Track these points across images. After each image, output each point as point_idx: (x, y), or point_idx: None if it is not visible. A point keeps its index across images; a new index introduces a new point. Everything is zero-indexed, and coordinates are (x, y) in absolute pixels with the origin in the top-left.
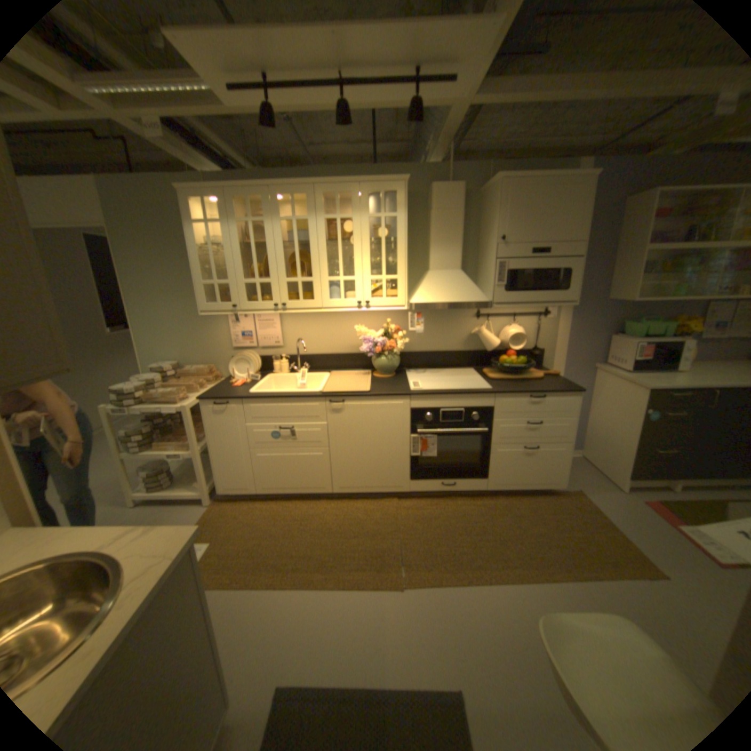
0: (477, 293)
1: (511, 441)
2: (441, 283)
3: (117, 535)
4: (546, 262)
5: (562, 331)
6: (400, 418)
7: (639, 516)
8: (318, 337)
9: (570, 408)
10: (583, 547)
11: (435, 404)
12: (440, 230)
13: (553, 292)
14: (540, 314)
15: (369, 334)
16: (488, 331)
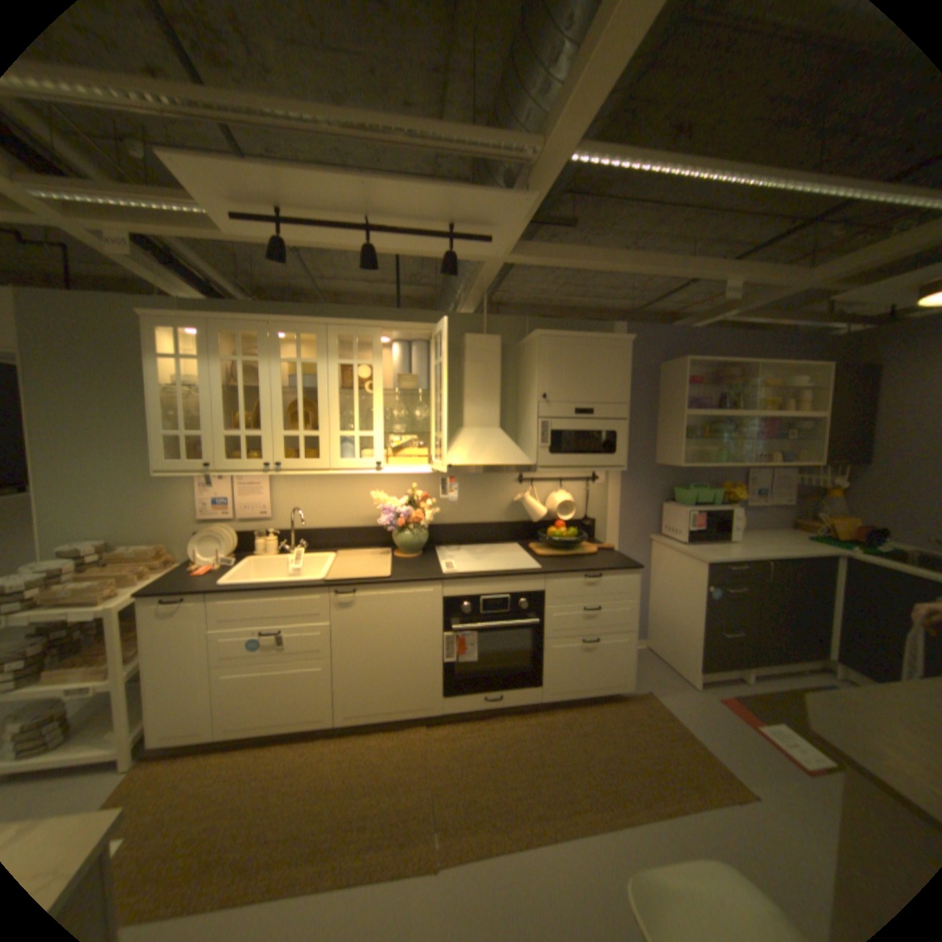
0: (518, 455)
1: (567, 633)
2: (477, 443)
3: None
4: (590, 423)
5: (611, 498)
6: (430, 611)
7: (717, 719)
8: (322, 505)
9: (629, 589)
10: (661, 769)
11: (474, 590)
12: (474, 383)
13: (599, 456)
14: (587, 479)
15: (390, 502)
16: (532, 498)
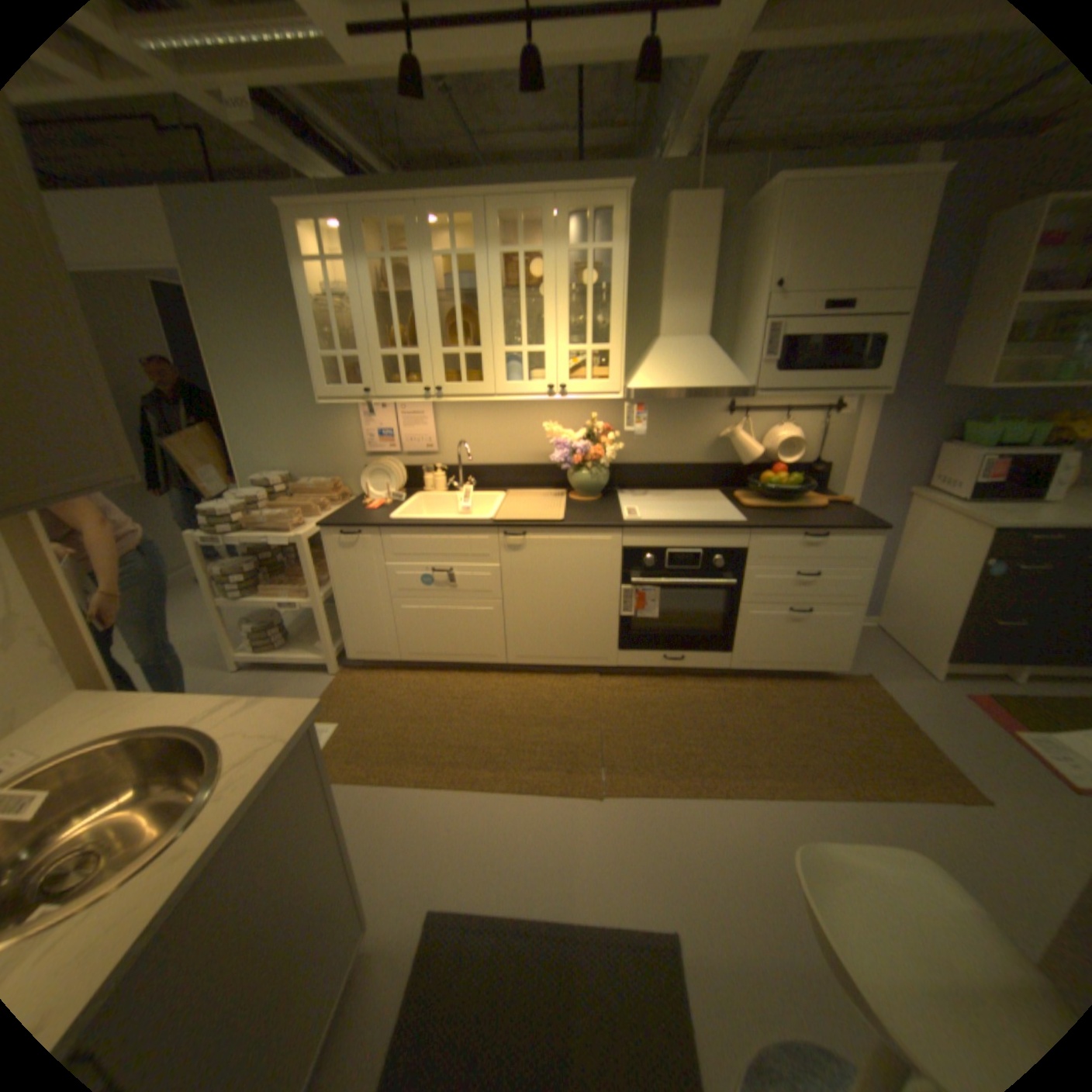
0: (732, 374)
1: (771, 599)
2: (676, 358)
3: (213, 707)
4: (847, 323)
5: (862, 435)
6: (607, 561)
7: (957, 715)
8: (489, 439)
9: (865, 554)
10: (867, 755)
11: (659, 542)
12: (679, 270)
13: (853, 372)
14: (830, 408)
15: (565, 436)
16: (746, 434)
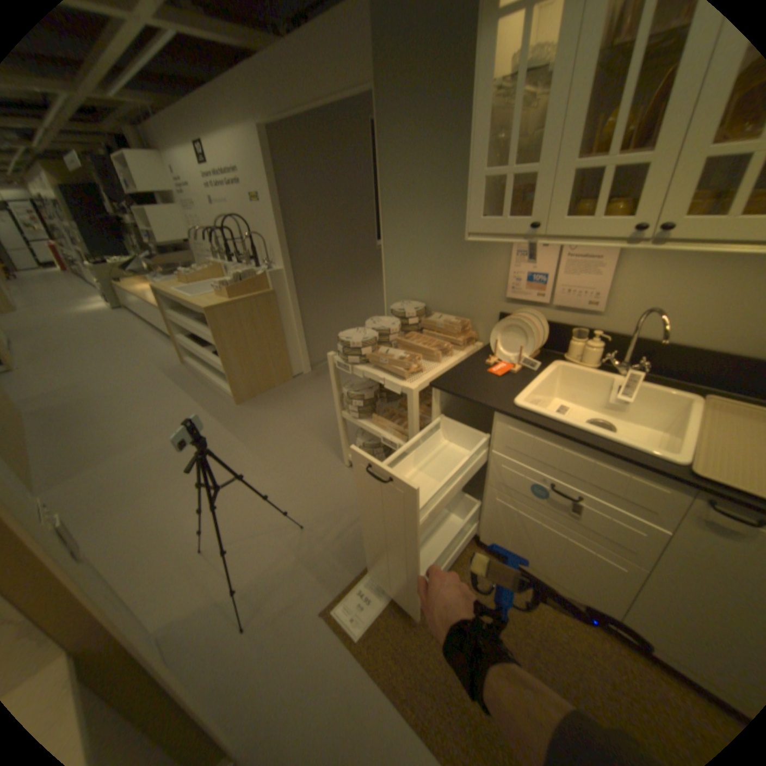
0: None
1: None
2: None
3: None
4: None
5: None
6: None
7: None
8: (704, 307)
9: None
10: None
11: None
12: None
13: None
14: None
15: None
16: None
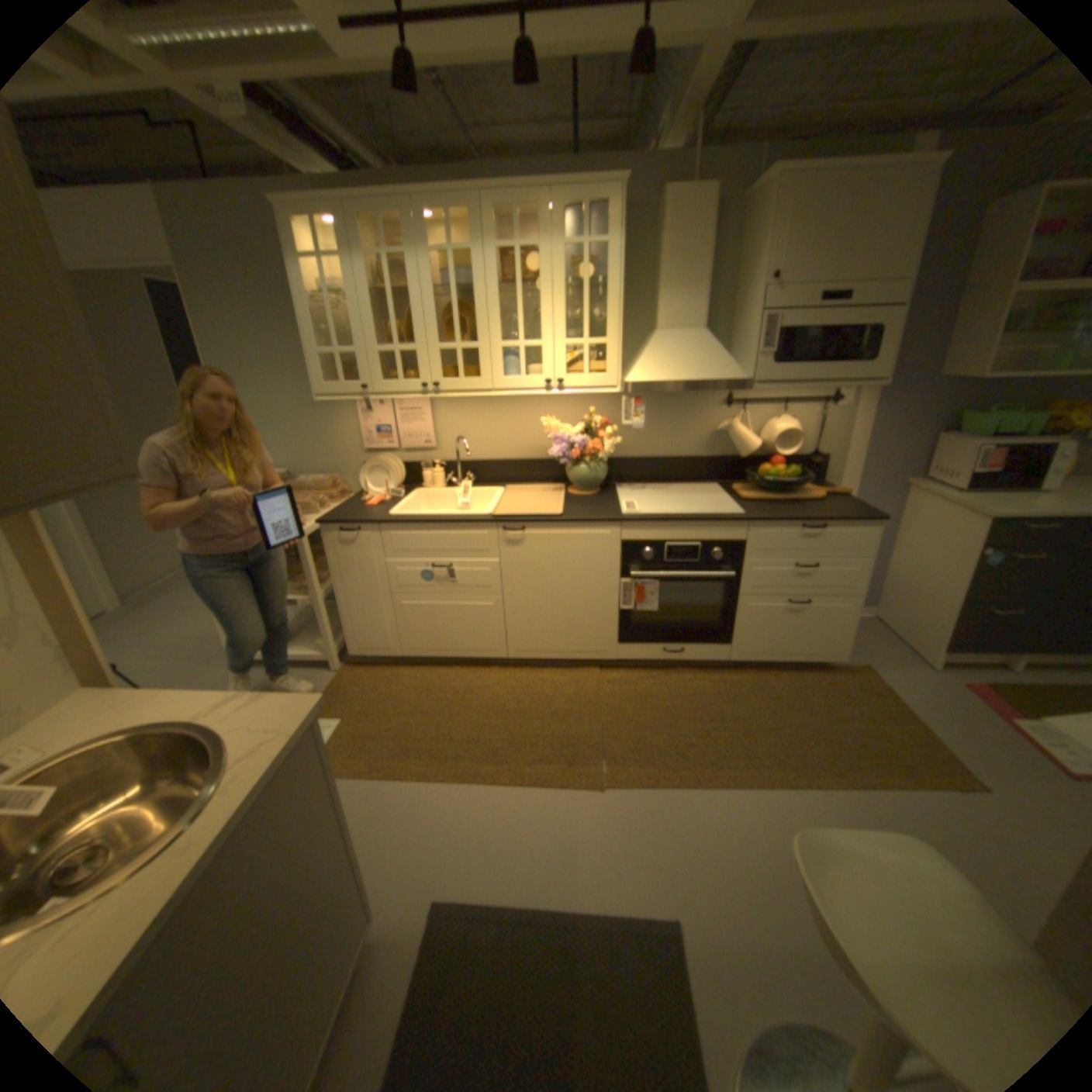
0: (729, 366)
1: (770, 591)
2: (674, 351)
3: (217, 702)
4: (844, 314)
5: (860, 426)
6: (606, 555)
7: (955, 704)
8: (487, 435)
9: (863, 545)
10: (866, 744)
11: (658, 536)
12: (675, 263)
13: (850, 364)
14: (827, 400)
15: (563, 430)
16: (744, 426)
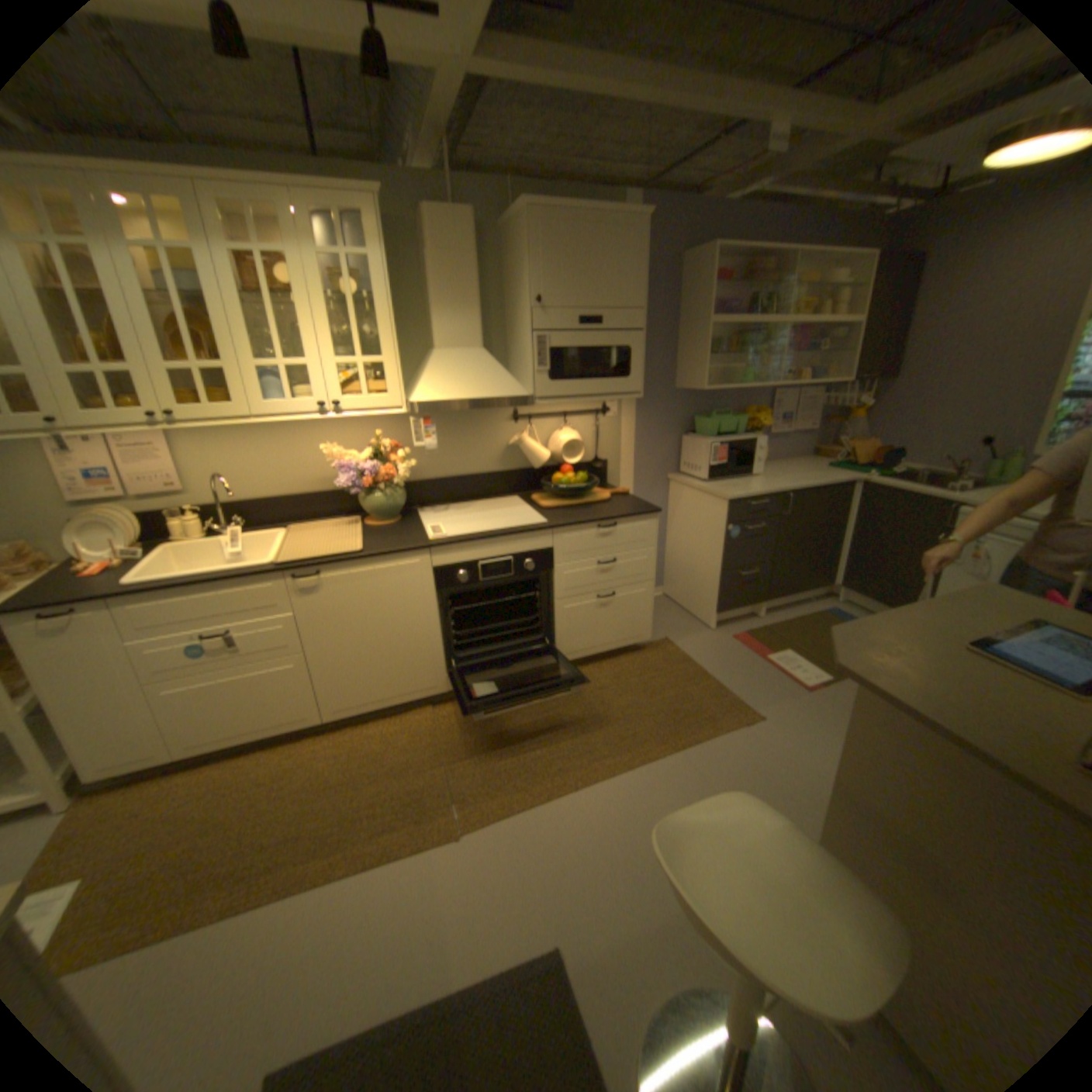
0: (511, 384)
1: (580, 591)
2: (455, 369)
3: None
4: (599, 337)
5: (625, 434)
6: (419, 585)
7: (729, 654)
8: (254, 468)
9: (645, 536)
10: (676, 707)
11: (470, 556)
12: (443, 282)
13: (610, 380)
14: (597, 412)
15: (348, 457)
16: (532, 440)
